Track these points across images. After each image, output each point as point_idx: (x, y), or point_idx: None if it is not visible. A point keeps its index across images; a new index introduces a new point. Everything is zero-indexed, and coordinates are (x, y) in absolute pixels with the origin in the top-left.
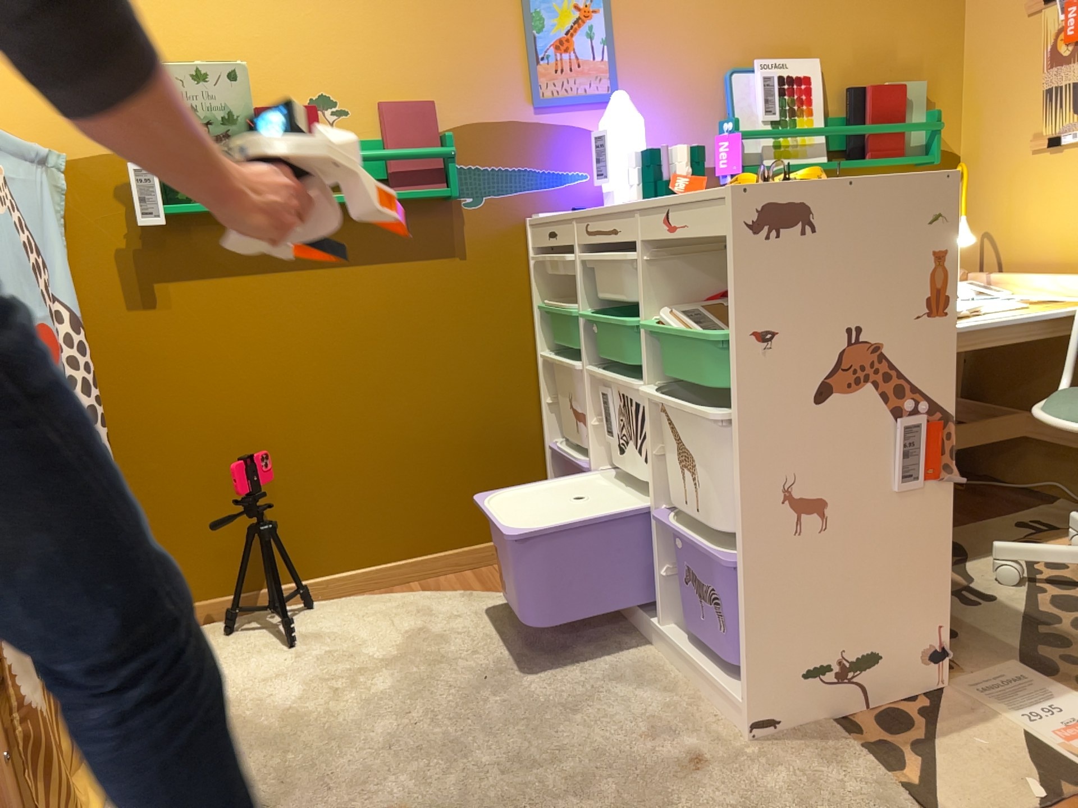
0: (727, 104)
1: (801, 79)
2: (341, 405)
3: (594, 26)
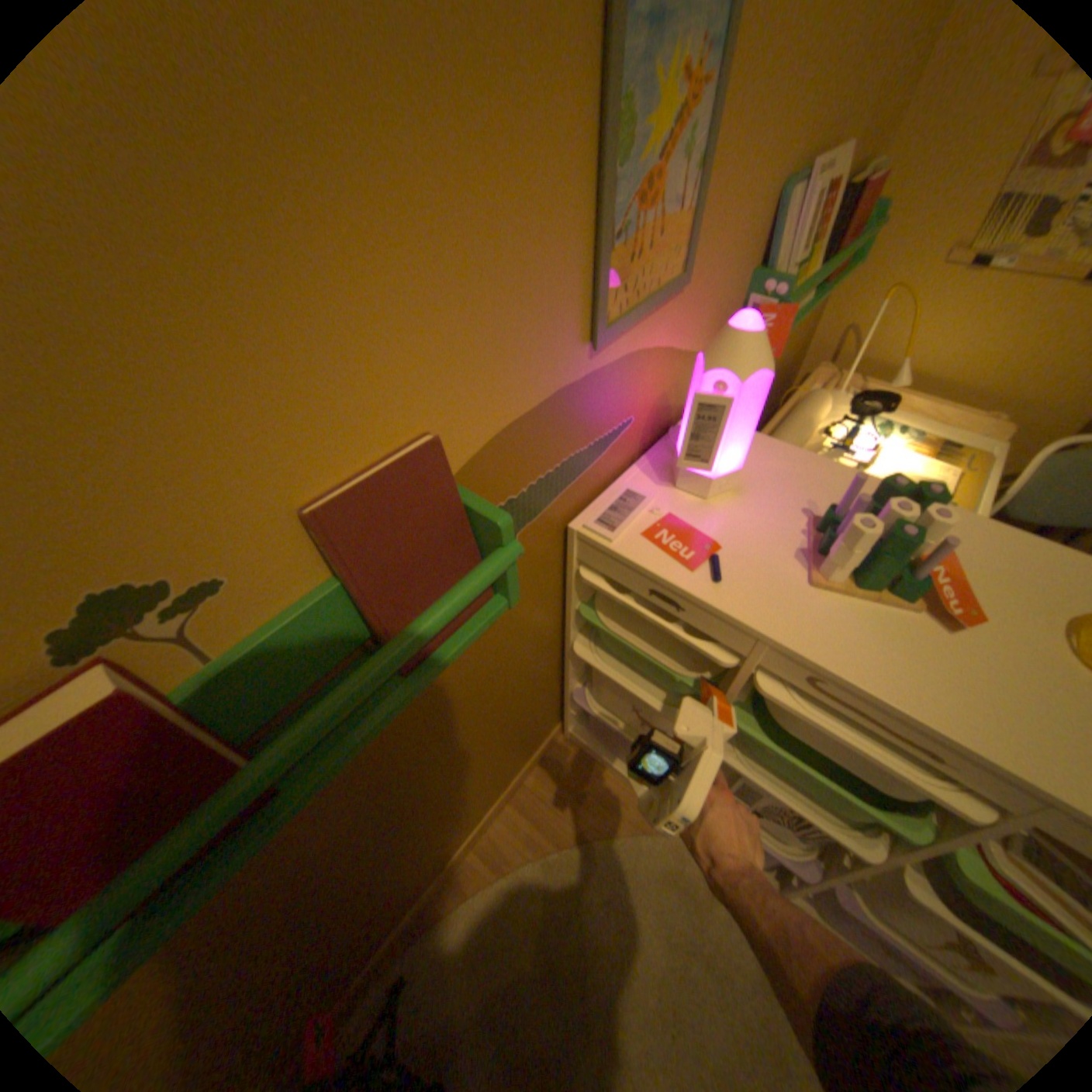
0: (770, 235)
1: (841, 177)
2: (372, 864)
3: (704, 115)
